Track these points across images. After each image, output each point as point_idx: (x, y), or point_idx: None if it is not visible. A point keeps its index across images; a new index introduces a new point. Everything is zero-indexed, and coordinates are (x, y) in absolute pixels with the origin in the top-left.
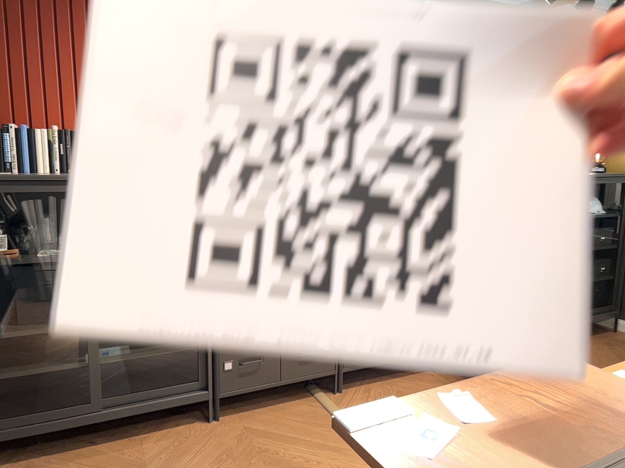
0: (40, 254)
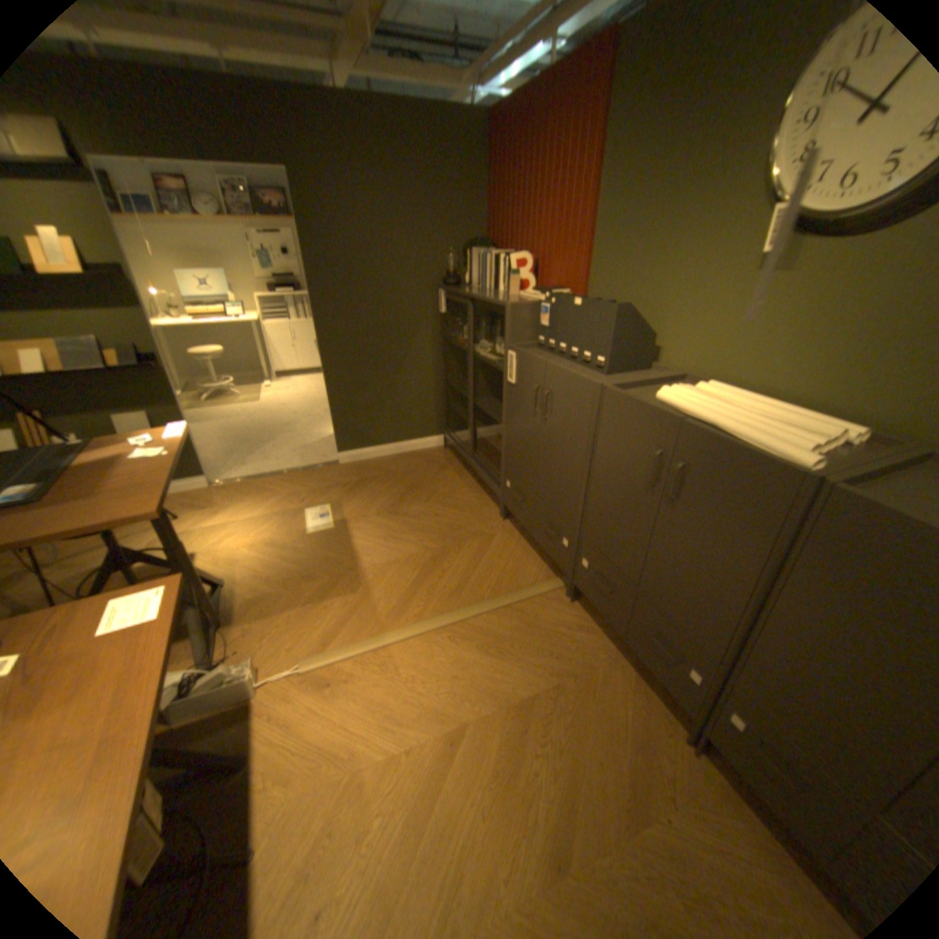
0: (471, 345)
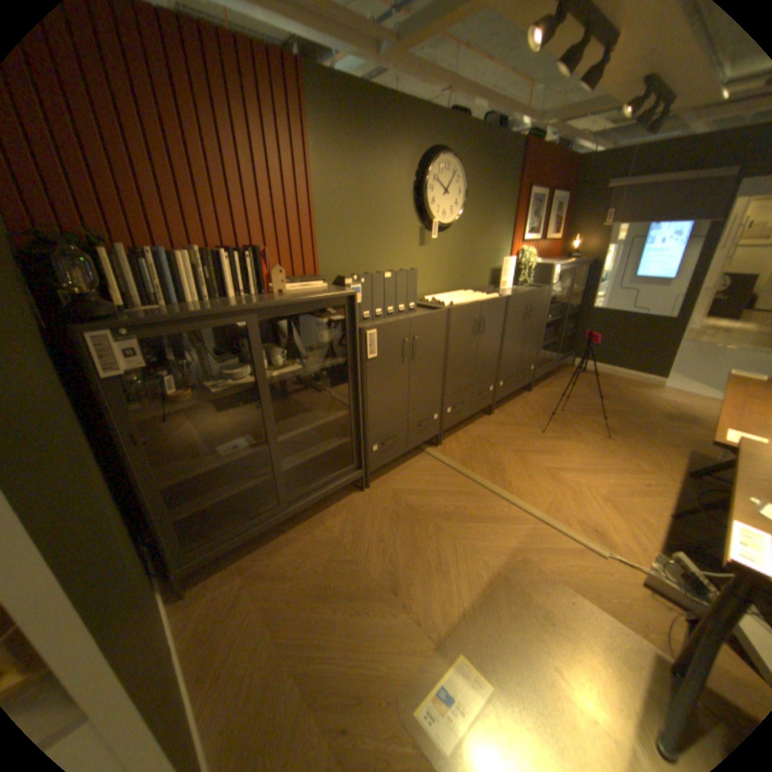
0: (211, 389)
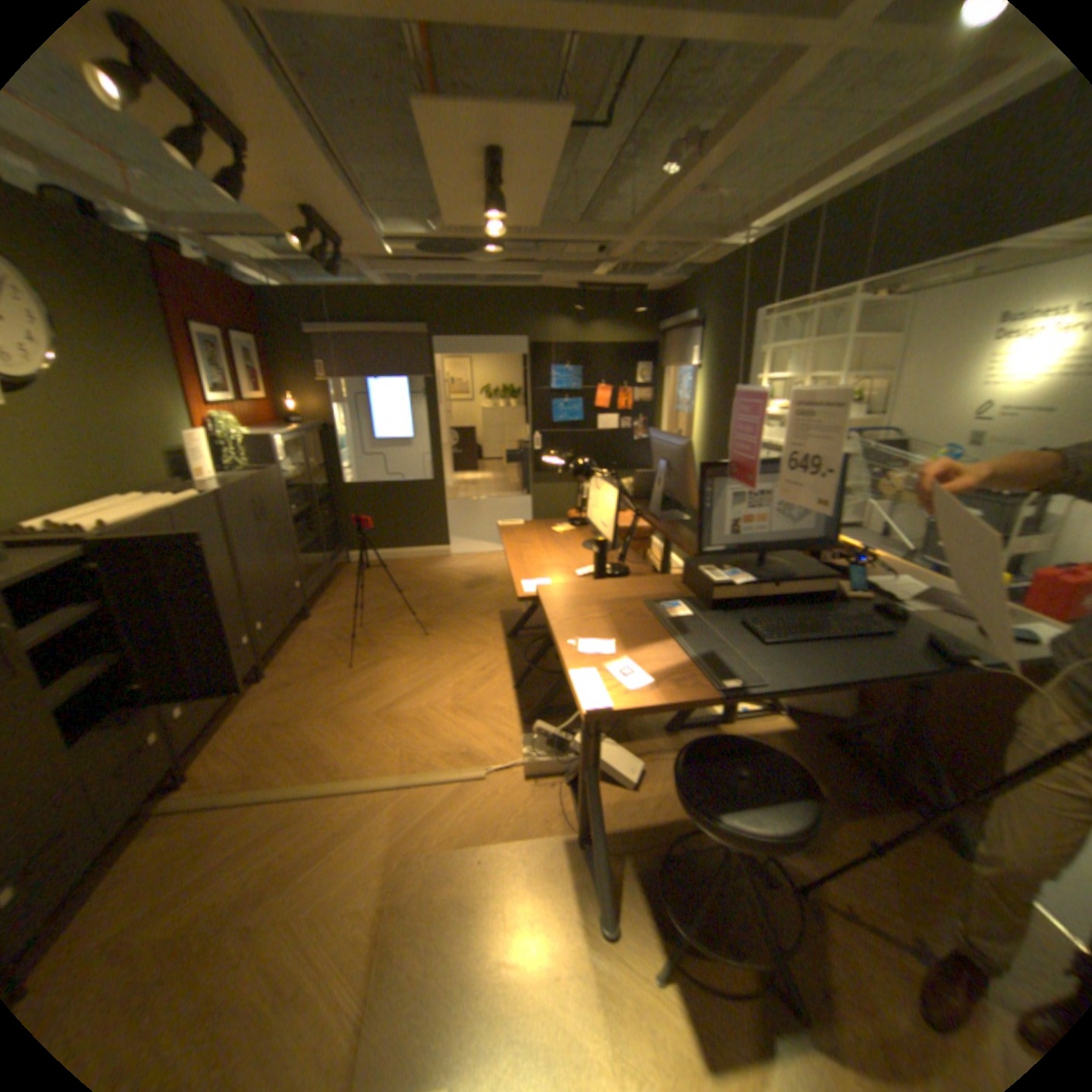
0: None
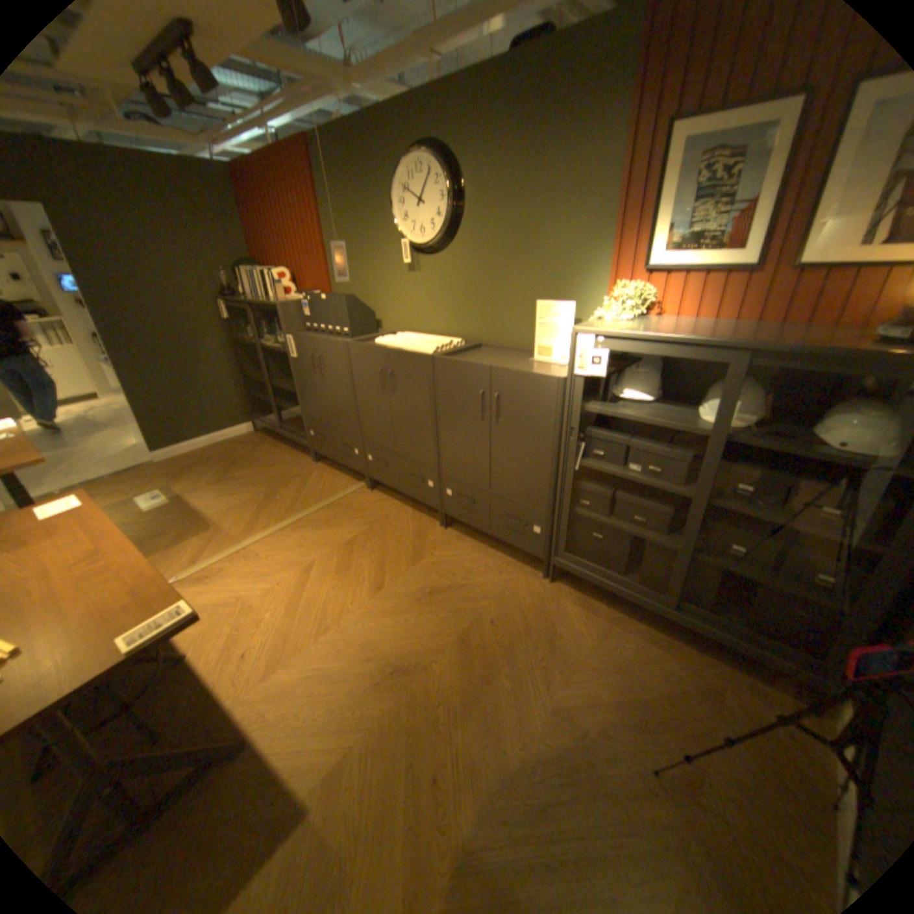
0: (258, 341)
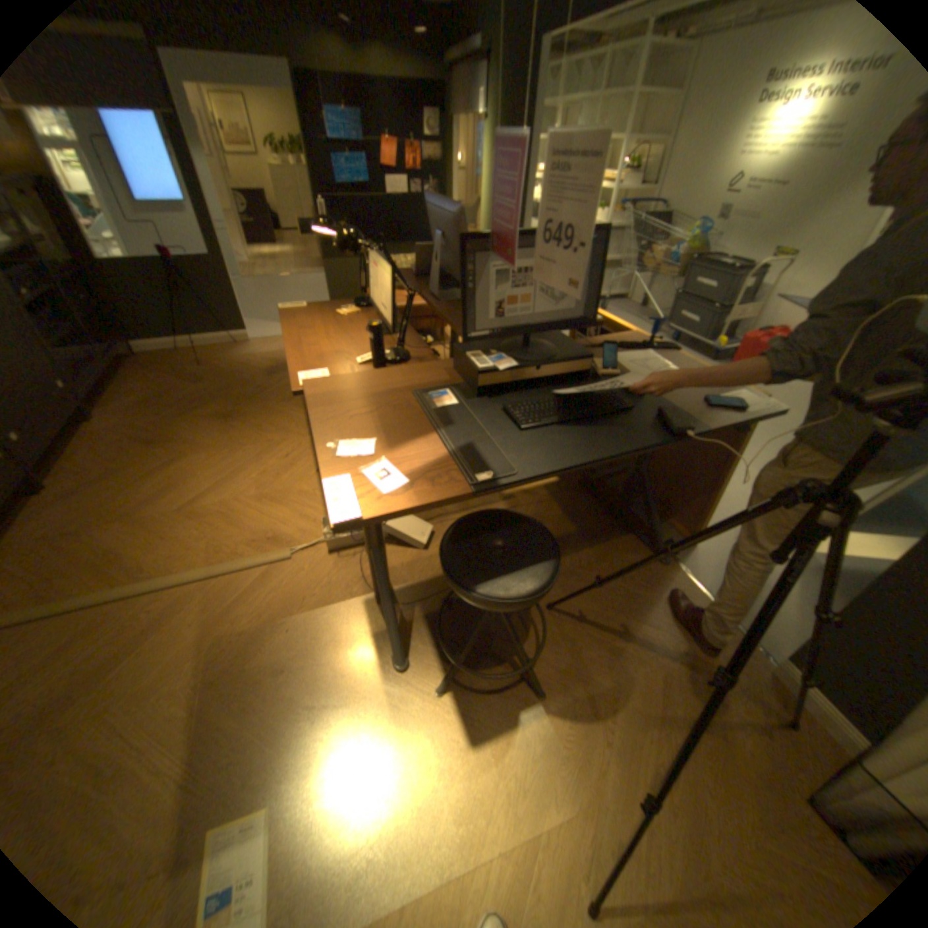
0: None
